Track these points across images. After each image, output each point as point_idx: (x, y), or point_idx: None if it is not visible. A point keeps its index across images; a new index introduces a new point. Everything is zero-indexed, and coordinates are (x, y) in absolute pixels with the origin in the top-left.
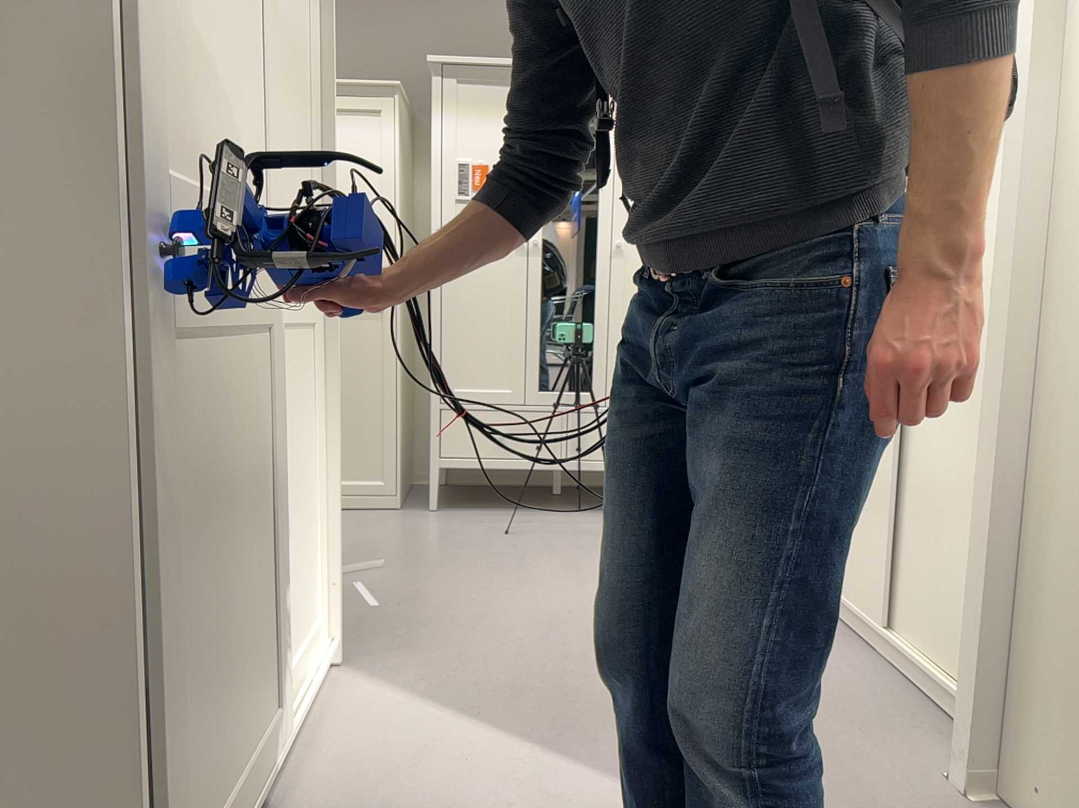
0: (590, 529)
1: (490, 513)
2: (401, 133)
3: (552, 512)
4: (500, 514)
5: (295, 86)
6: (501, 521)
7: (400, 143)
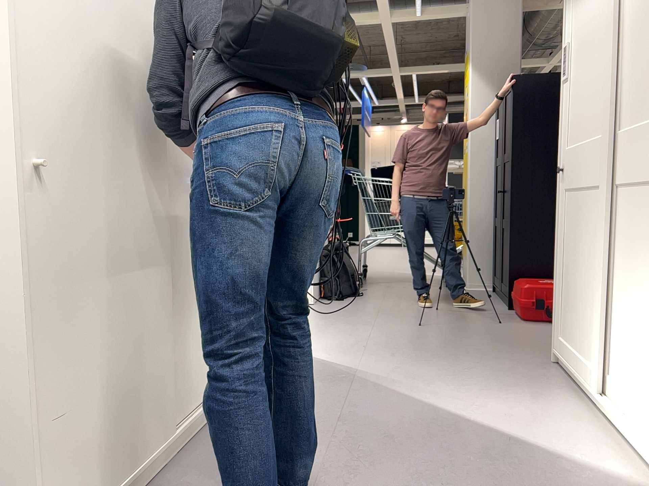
0: None
1: None
2: None
3: None
4: None
5: None
6: None
7: None
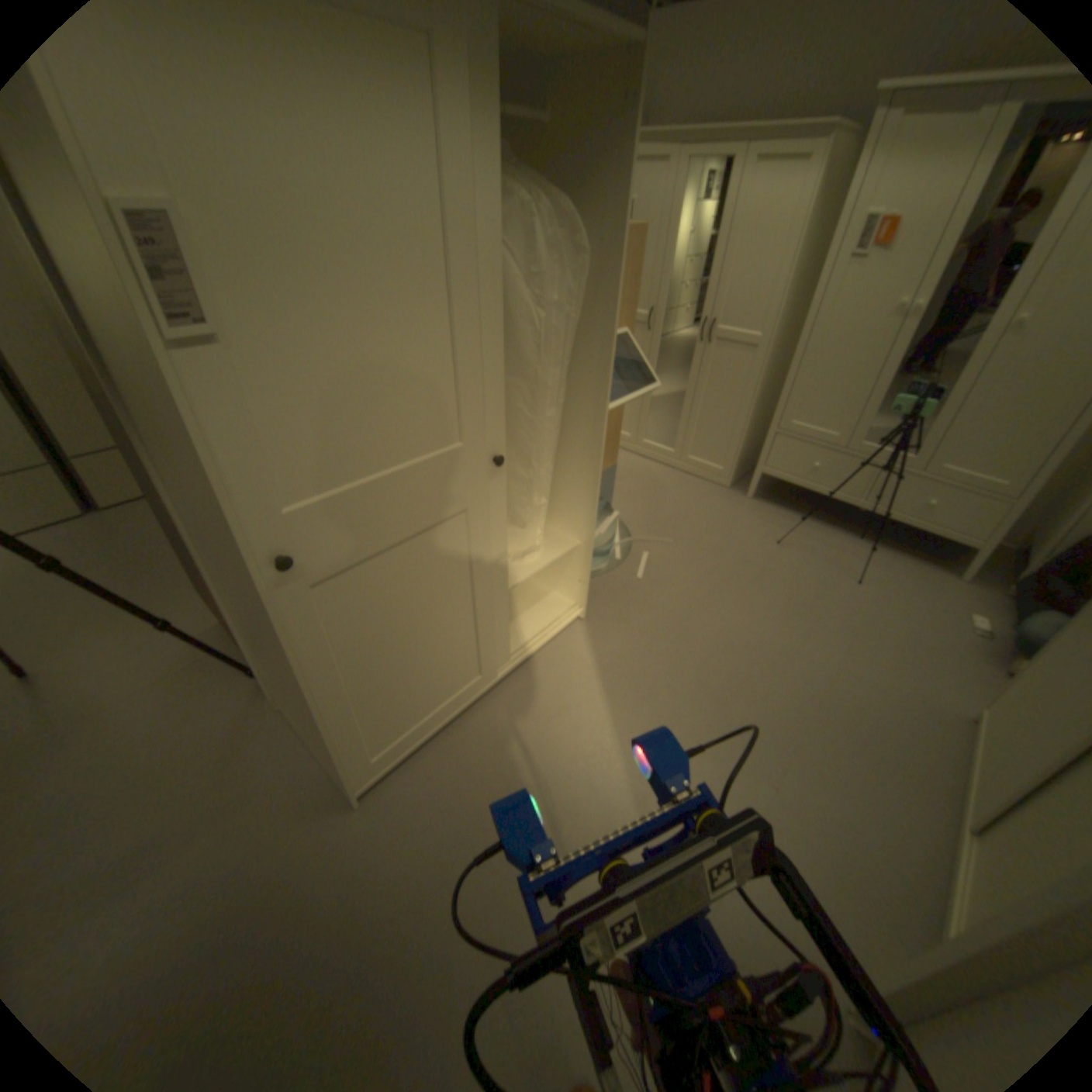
0: (852, 561)
1: (789, 513)
2: (828, 175)
3: (839, 530)
4: (795, 517)
5: (570, 283)
6: (790, 525)
7: (822, 188)
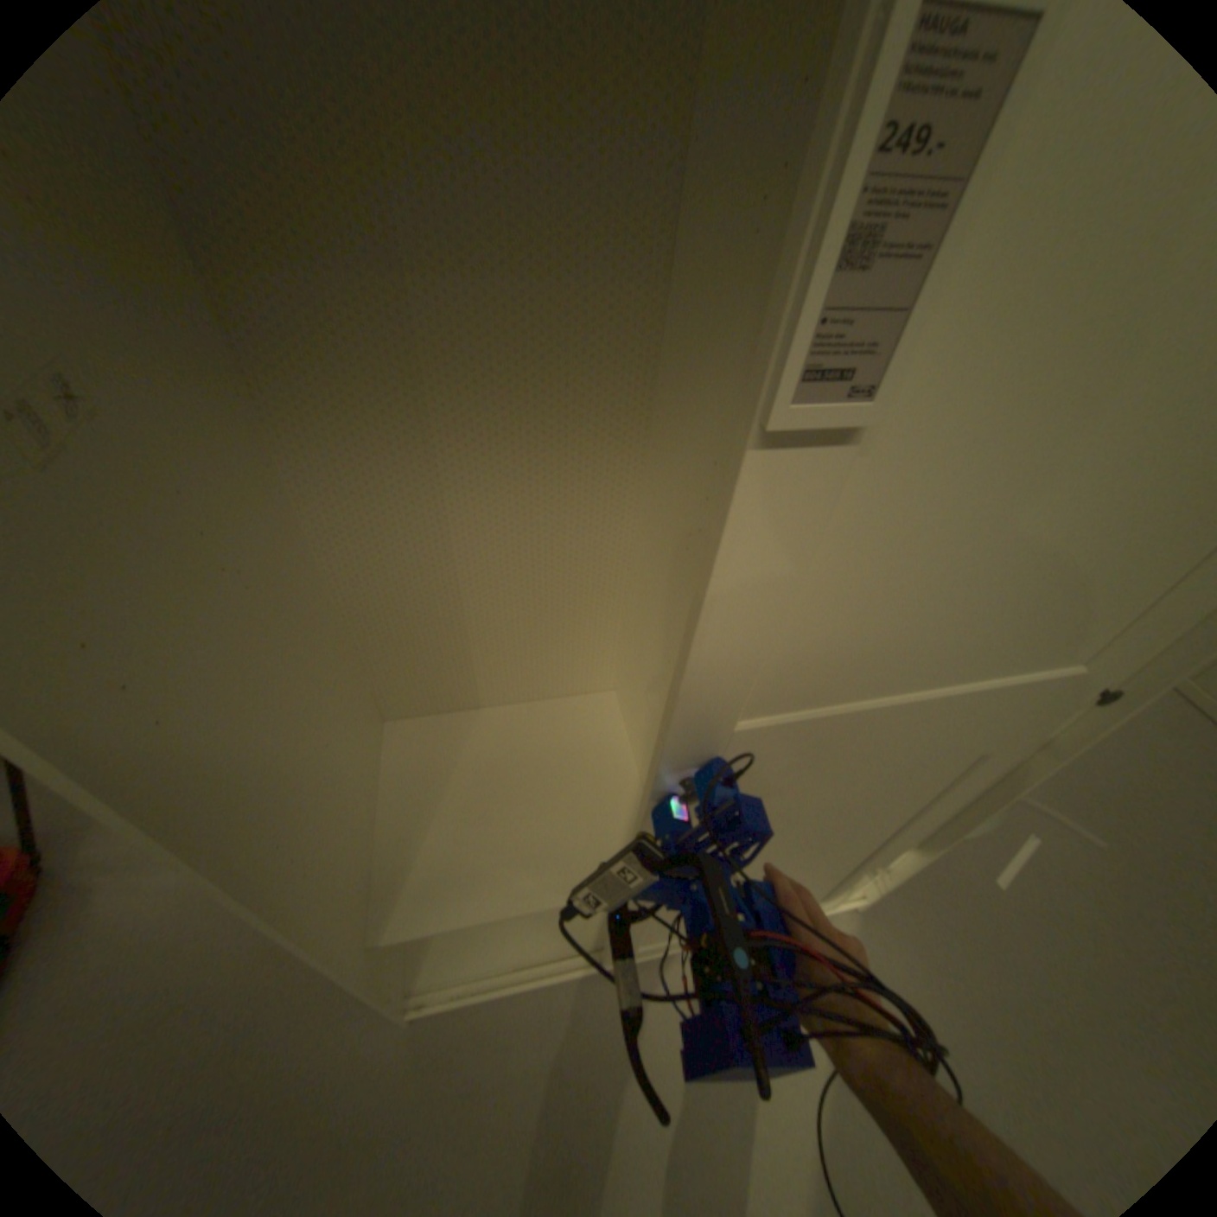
0: None
1: None
2: None
3: None
4: None
5: None
6: None
7: None
